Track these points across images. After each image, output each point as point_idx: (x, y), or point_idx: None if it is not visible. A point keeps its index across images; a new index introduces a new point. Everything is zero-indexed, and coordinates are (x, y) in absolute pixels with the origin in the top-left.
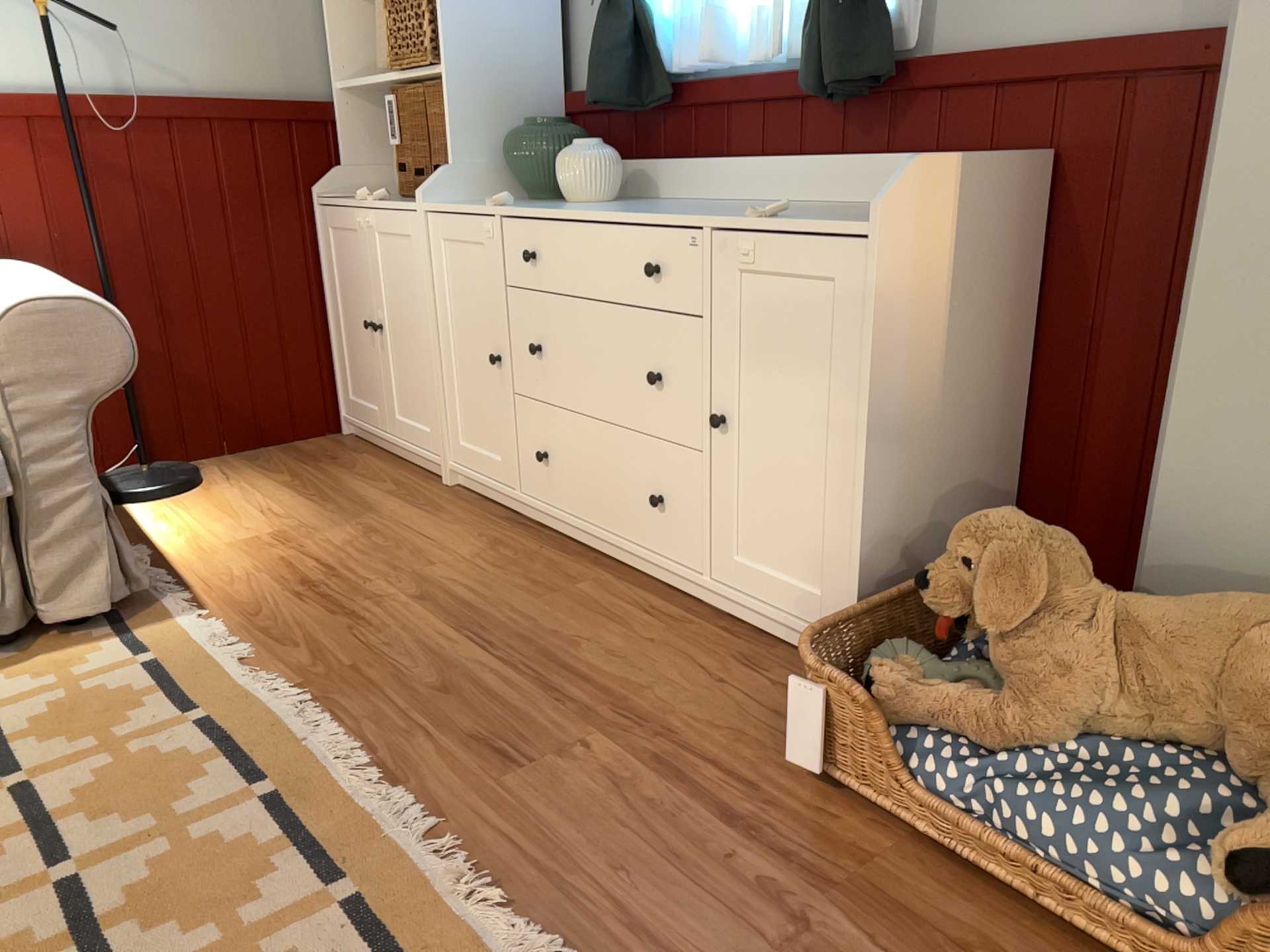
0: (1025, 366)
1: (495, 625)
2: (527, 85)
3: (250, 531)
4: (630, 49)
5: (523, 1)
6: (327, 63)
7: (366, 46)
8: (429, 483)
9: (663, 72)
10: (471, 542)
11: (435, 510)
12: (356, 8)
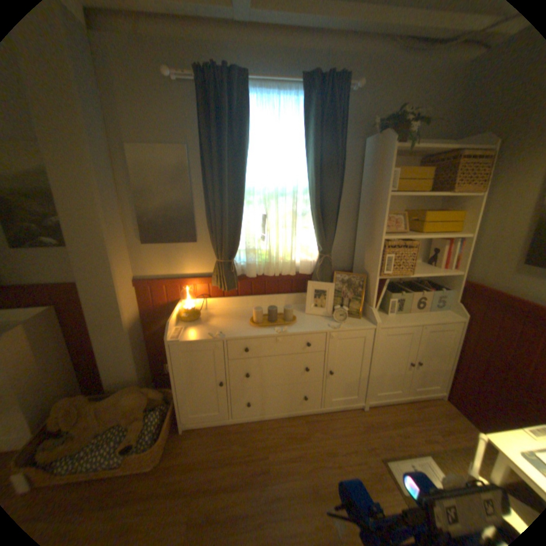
0: (67, 348)
1: None
2: None
3: None
4: None
5: None
6: None
7: None
8: None
9: None
10: None
11: None
12: None
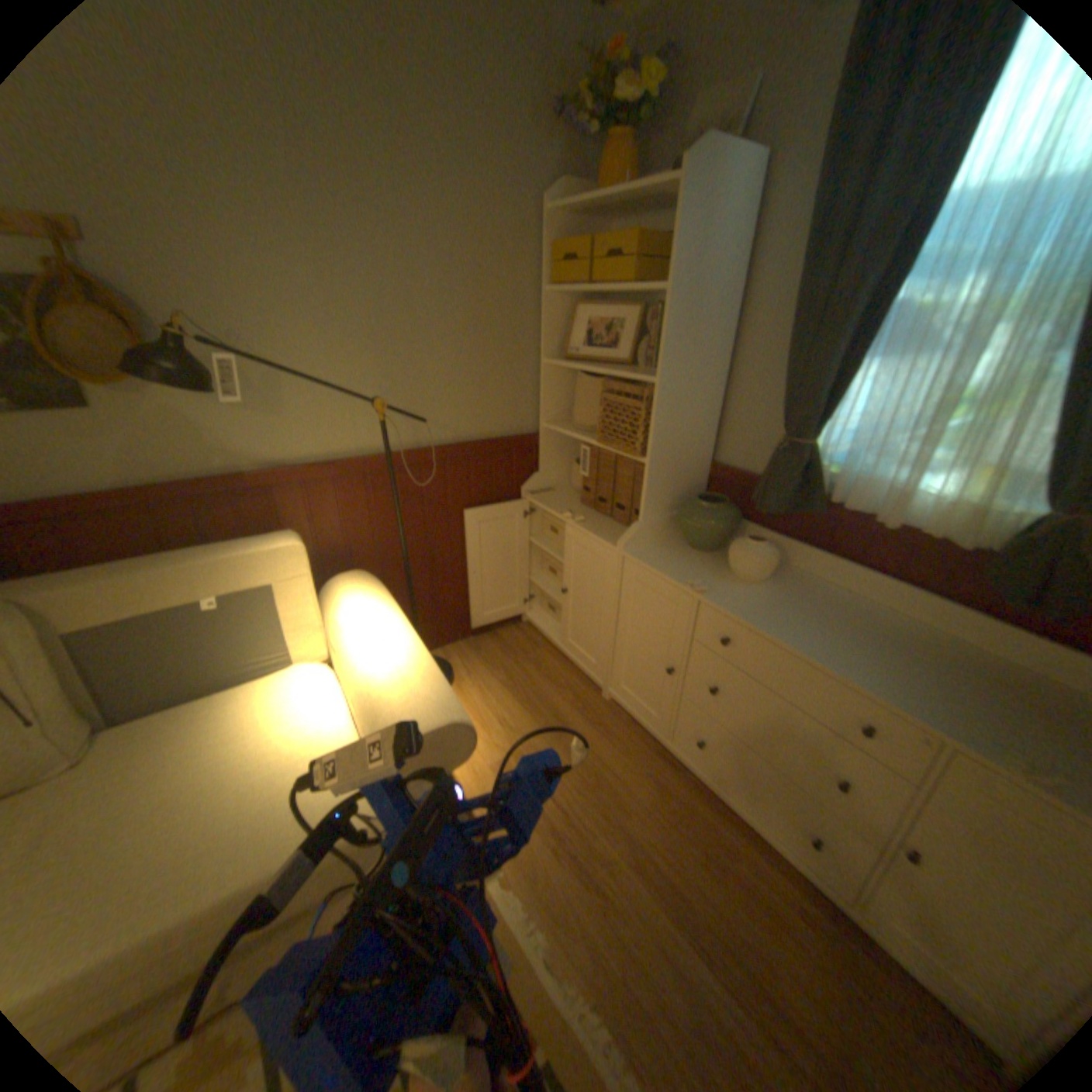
0: None
1: (704, 923)
2: (693, 460)
3: (499, 748)
4: (804, 478)
5: (703, 406)
6: (536, 405)
7: (562, 394)
8: (593, 693)
9: (826, 496)
10: (646, 784)
11: (608, 732)
12: (560, 370)
